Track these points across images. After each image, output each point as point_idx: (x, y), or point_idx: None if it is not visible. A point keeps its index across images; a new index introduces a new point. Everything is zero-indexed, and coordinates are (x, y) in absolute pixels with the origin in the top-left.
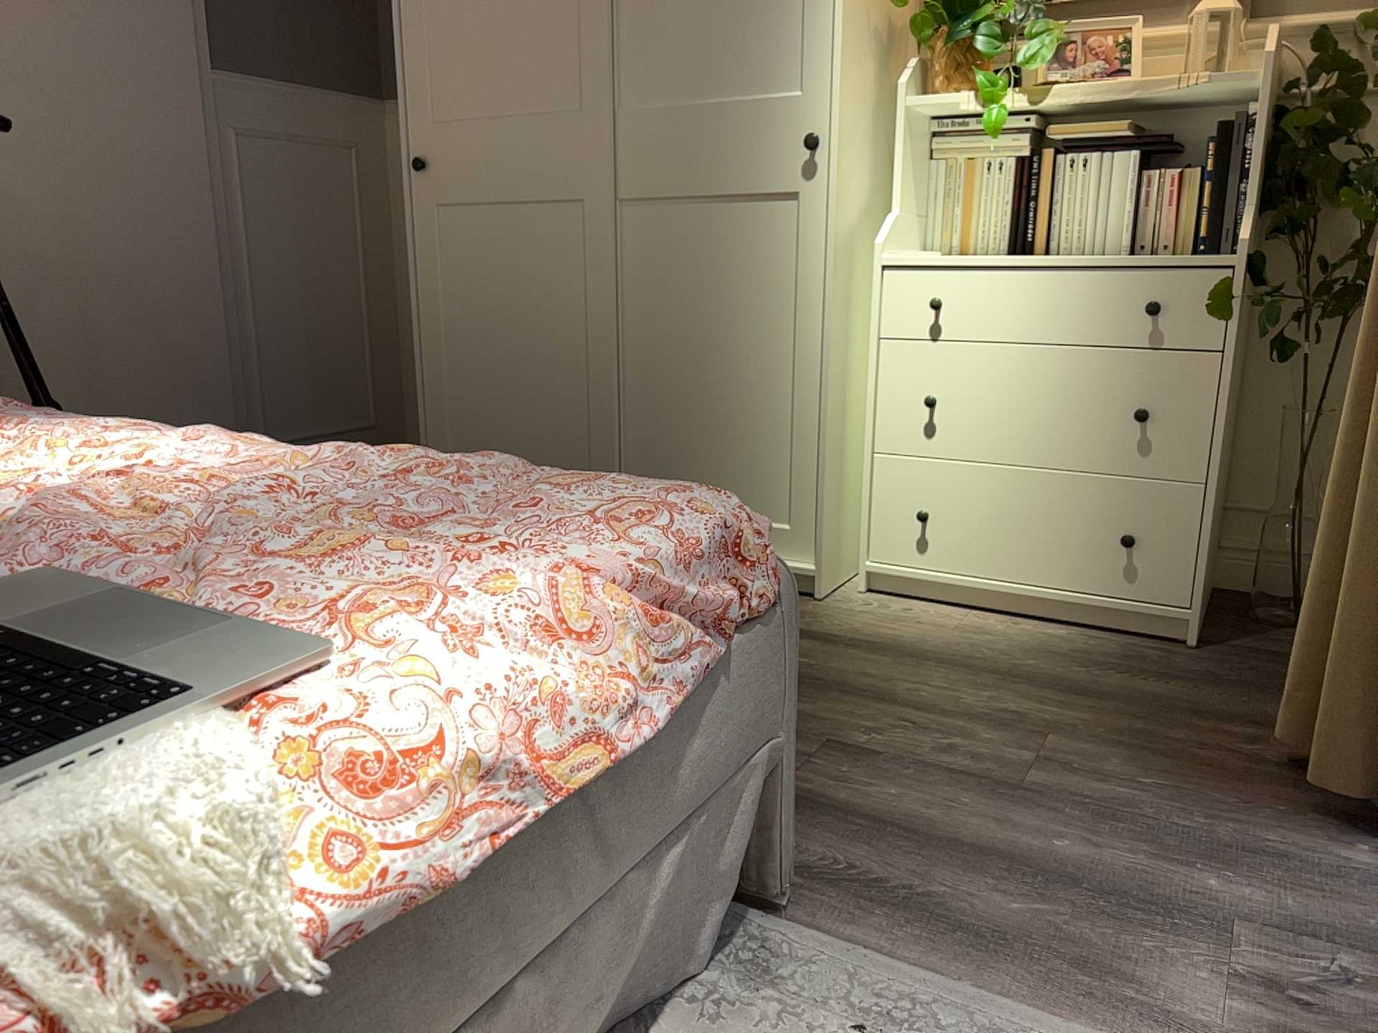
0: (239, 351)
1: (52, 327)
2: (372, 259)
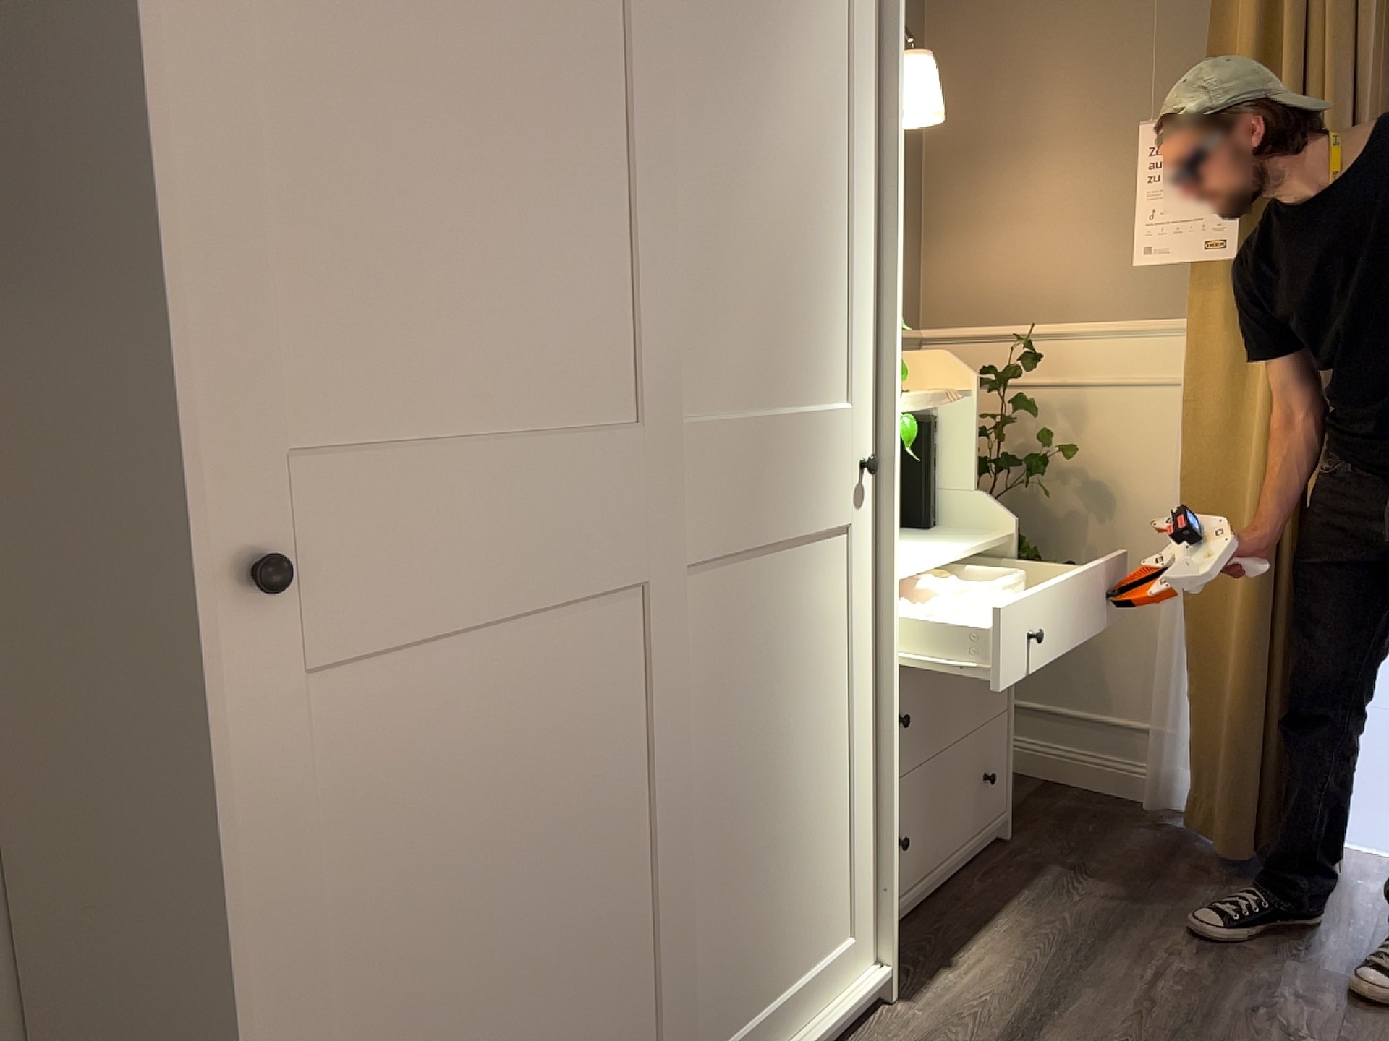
0: None
1: None
2: None
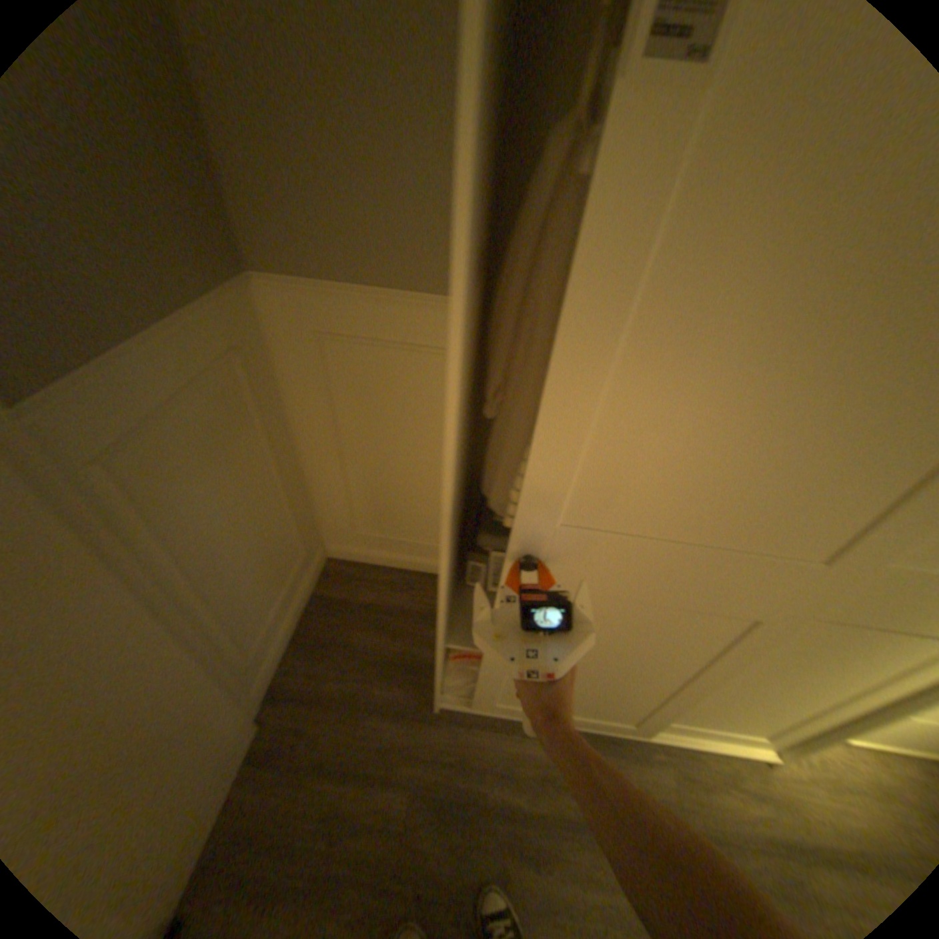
0: (206, 657)
1: None
2: (275, 450)
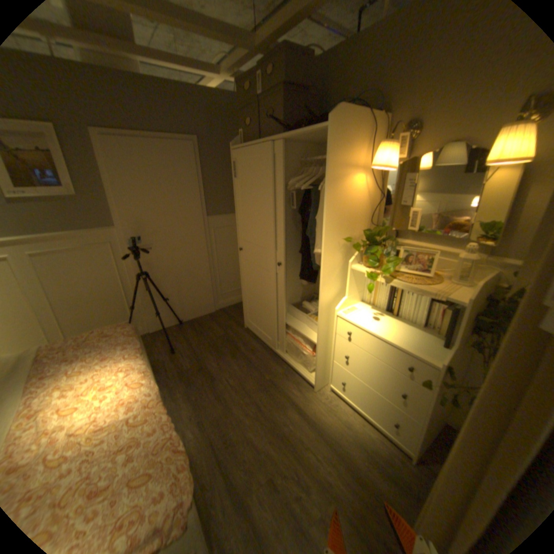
0: (212, 276)
1: (168, 280)
2: None
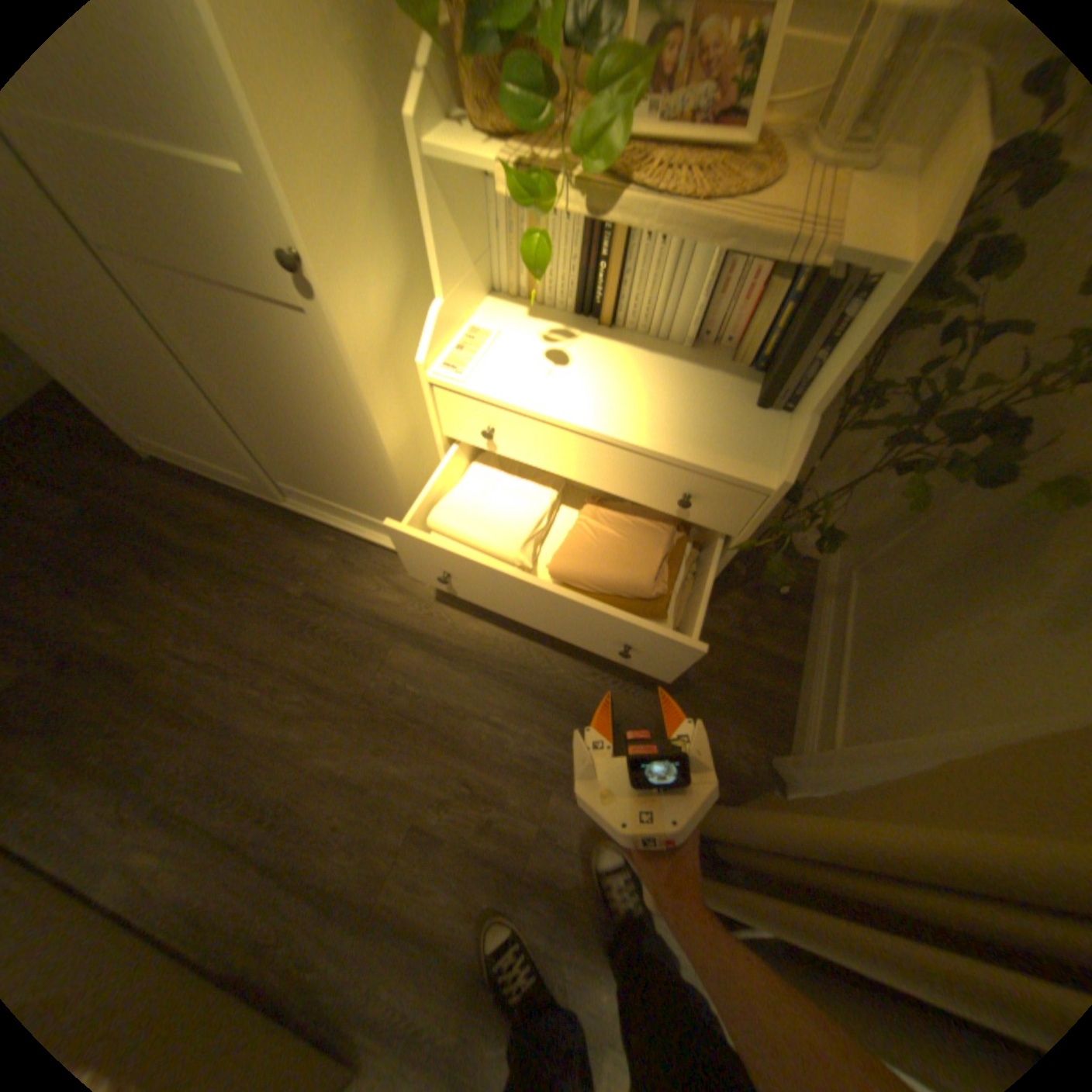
0: None
1: None
2: None
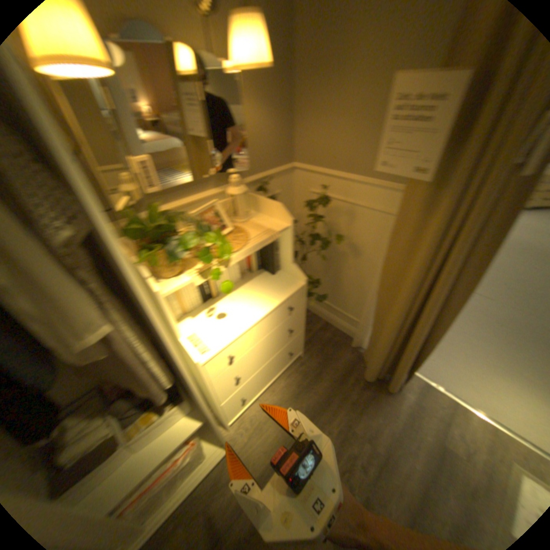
0: None
1: None
2: None
